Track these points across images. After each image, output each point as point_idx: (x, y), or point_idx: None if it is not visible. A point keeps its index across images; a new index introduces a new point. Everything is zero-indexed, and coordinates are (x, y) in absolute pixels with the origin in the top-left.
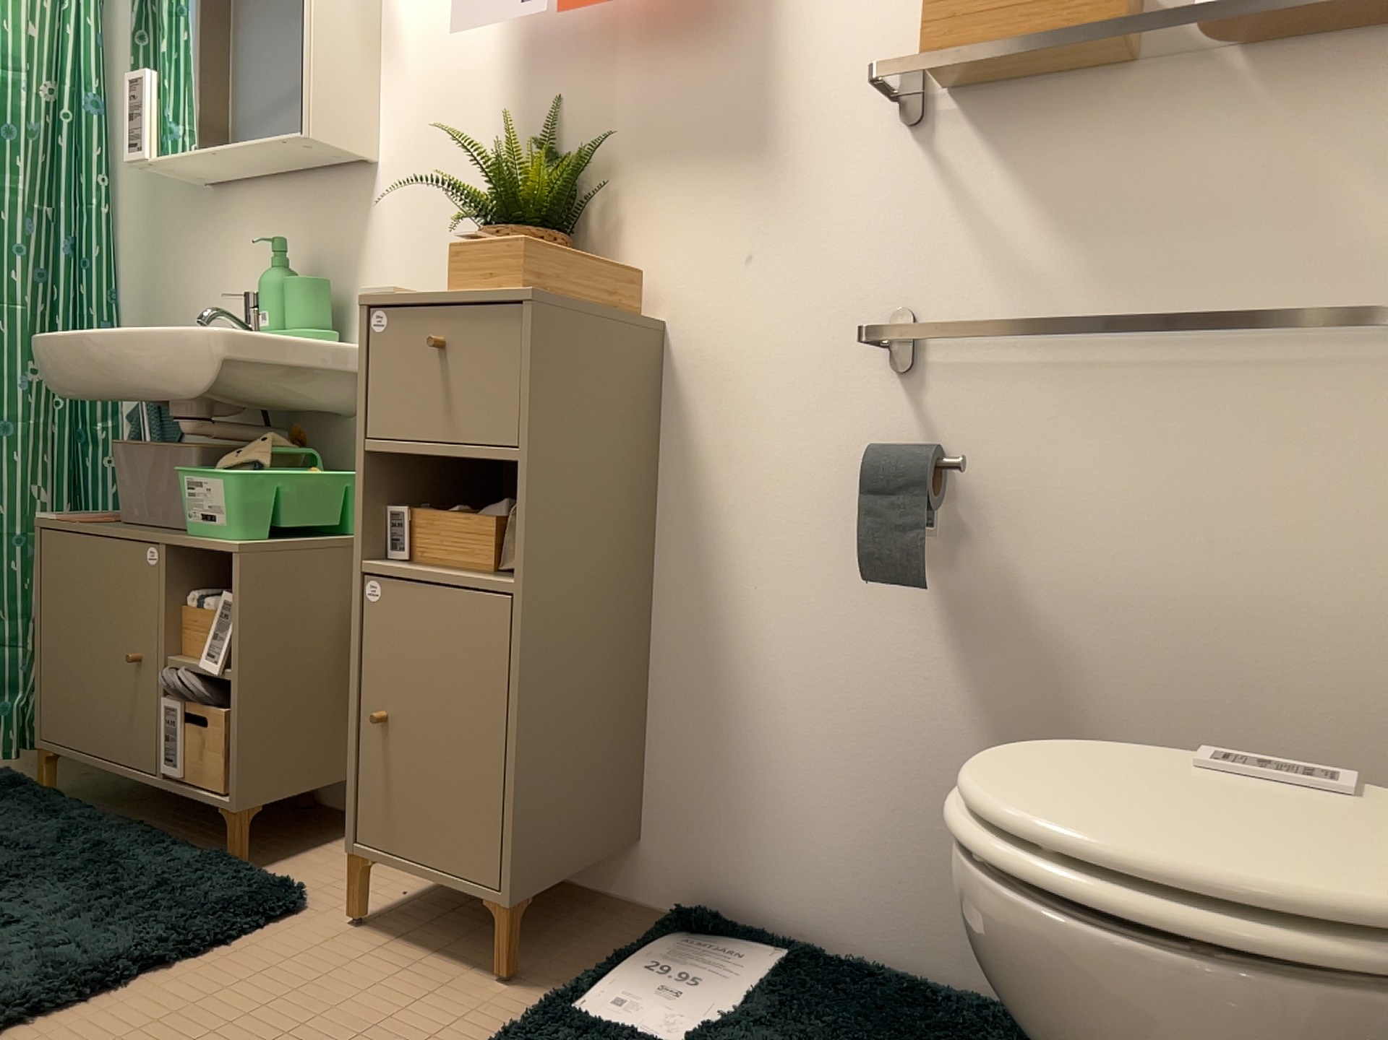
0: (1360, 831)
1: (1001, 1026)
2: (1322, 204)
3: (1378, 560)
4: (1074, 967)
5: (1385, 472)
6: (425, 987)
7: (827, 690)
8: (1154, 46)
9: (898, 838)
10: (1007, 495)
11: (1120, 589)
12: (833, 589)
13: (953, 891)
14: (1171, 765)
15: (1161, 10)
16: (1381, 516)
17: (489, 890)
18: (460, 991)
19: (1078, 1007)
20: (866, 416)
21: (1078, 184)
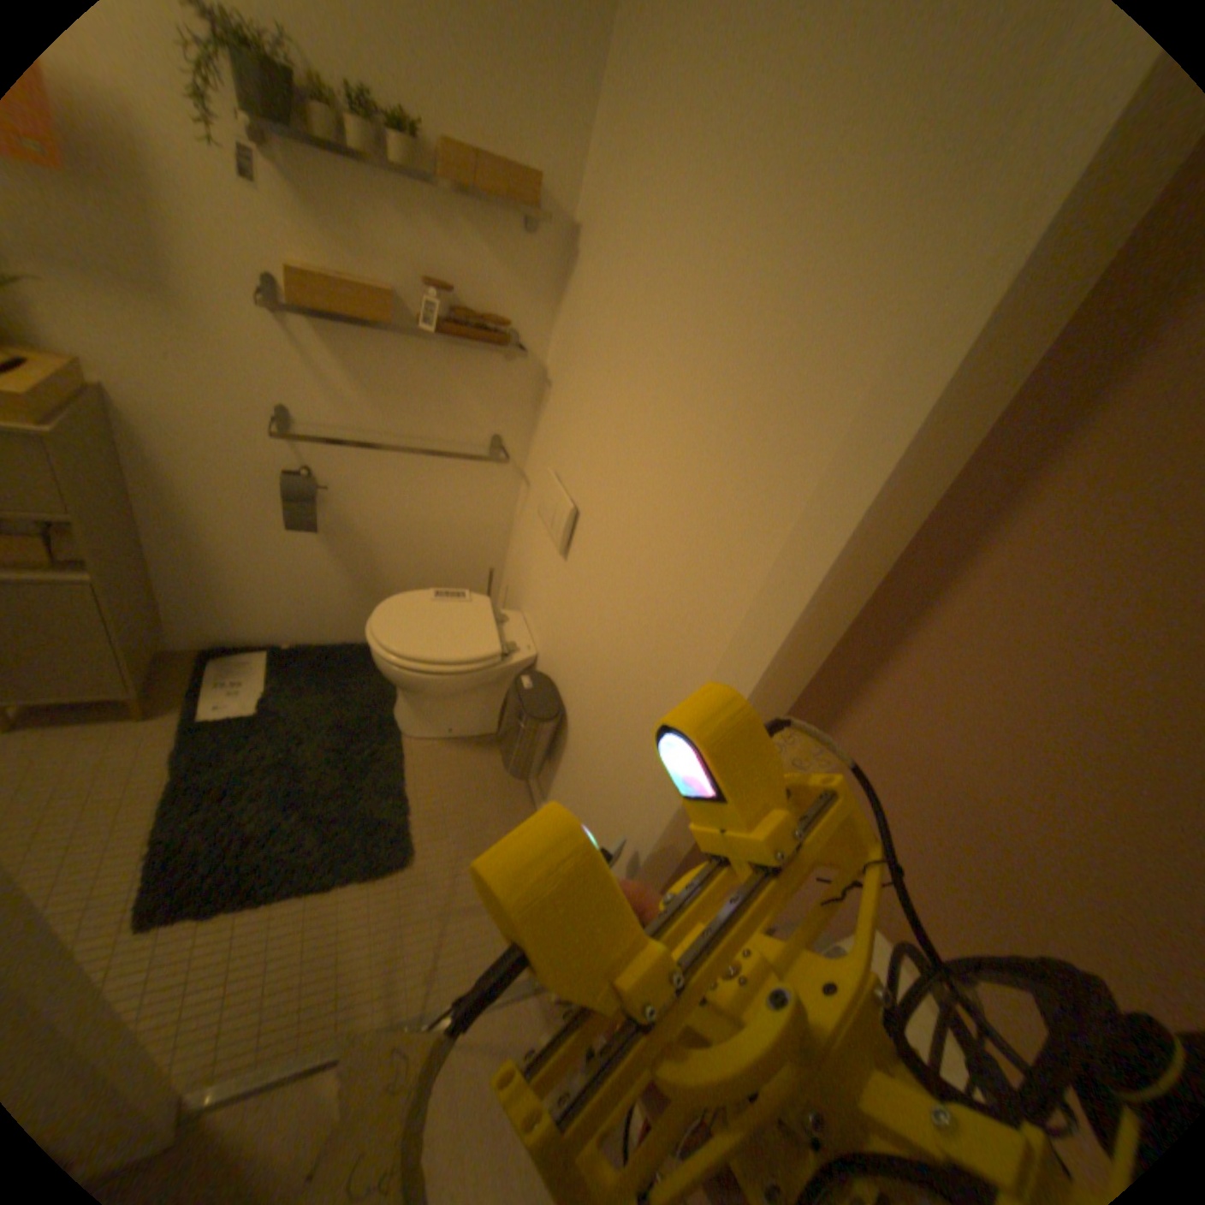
0: (480, 626)
1: (363, 659)
2: (463, 399)
3: (471, 512)
4: (425, 686)
5: (475, 488)
6: (104, 749)
7: (265, 564)
8: (403, 314)
9: (308, 608)
10: (345, 489)
11: (392, 522)
12: (262, 525)
13: (333, 619)
14: (429, 606)
15: (406, 296)
16: (473, 500)
17: (118, 700)
18: (126, 742)
19: (425, 692)
20: (268, 453)
21: (370, 366)
